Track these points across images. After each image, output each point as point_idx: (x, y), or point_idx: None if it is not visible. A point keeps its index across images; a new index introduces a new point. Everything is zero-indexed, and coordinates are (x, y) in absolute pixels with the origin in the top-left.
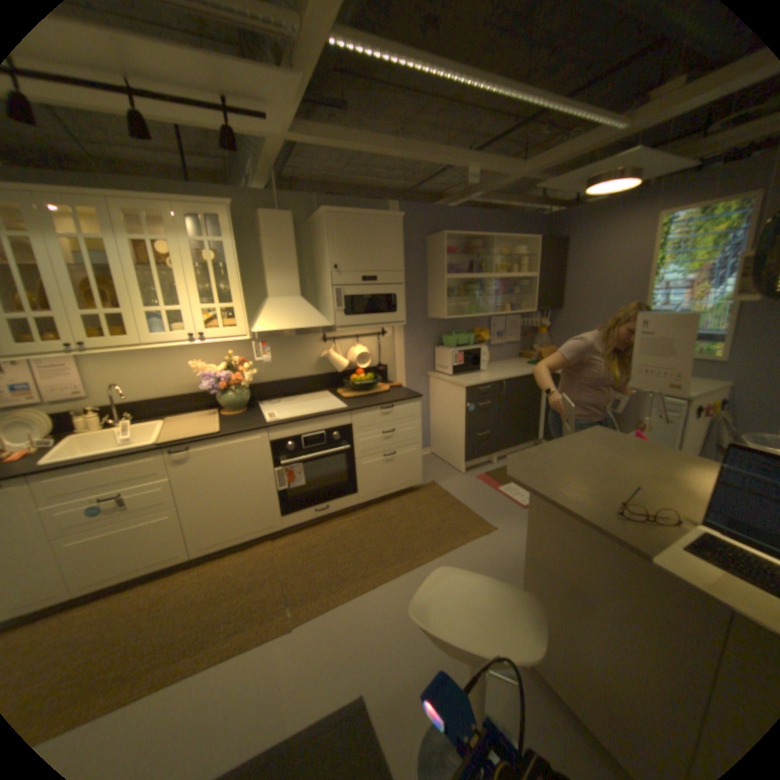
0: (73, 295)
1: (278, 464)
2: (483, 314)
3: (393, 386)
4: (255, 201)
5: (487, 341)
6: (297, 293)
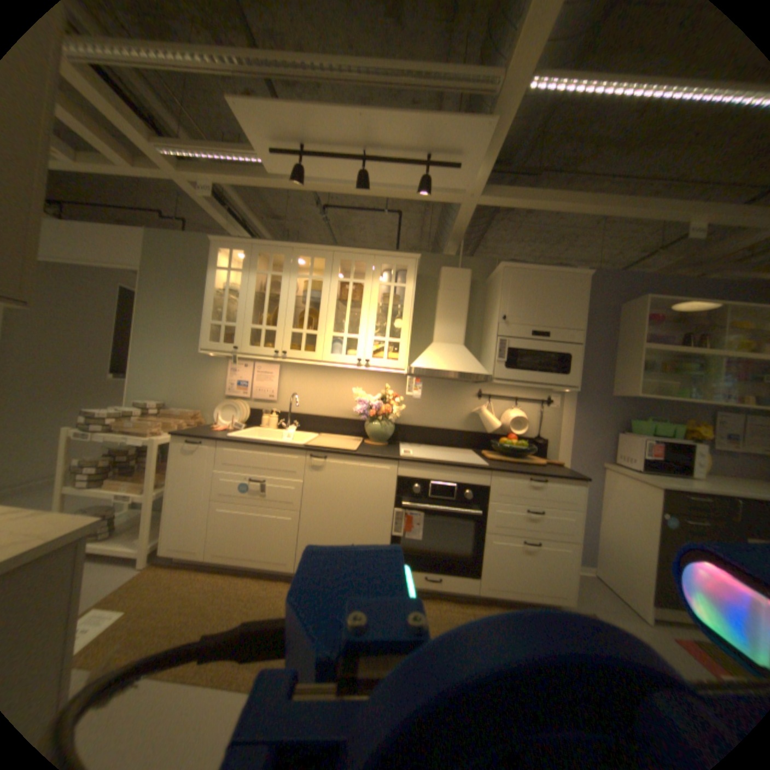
0: (291, 316)
1: (399, 503)
2: (702, 405)
3: (551, 463)
4: (441, 263)
5: (708, 441)
6: (460, 340)
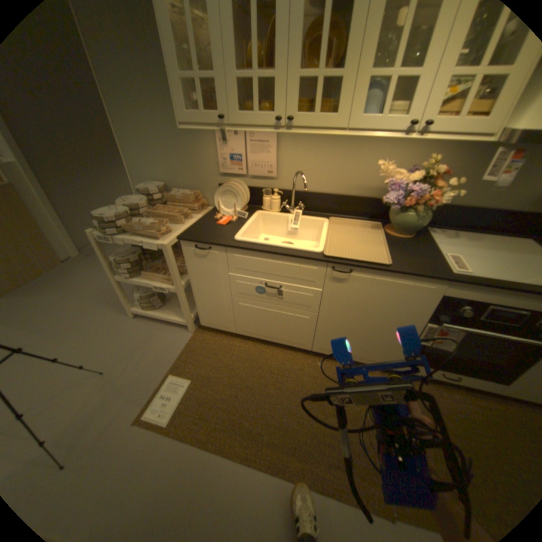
0: (297, 42)
1: (437, 320)
2: None
3: None
4: None
5: None
6: None
